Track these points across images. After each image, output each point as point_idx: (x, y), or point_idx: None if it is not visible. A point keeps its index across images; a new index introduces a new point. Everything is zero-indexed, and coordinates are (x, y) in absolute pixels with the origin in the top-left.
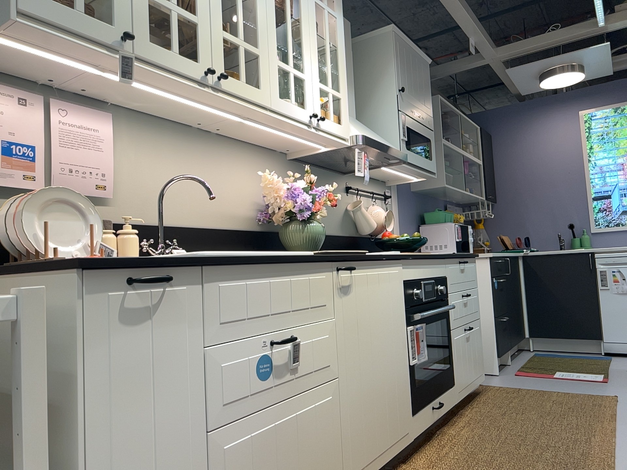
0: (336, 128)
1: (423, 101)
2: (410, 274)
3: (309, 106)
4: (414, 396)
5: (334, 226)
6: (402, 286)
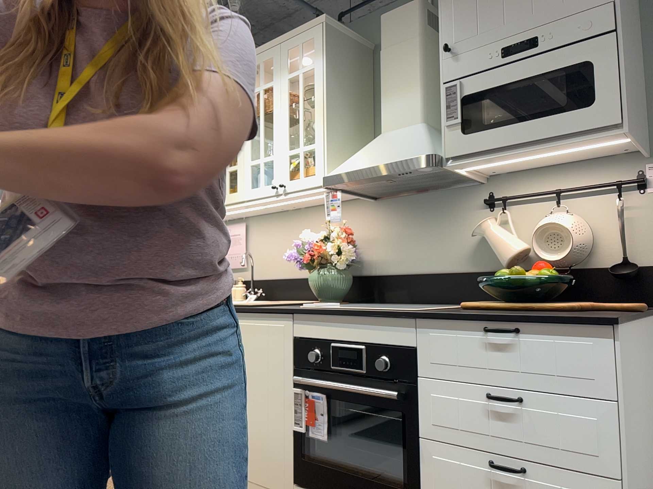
0: (304, 182)
1: (548, 1)
2: (305, 331)
3: (275, 179)
4: (299, 468)
5: (451, 261)
6: (295, 342)
